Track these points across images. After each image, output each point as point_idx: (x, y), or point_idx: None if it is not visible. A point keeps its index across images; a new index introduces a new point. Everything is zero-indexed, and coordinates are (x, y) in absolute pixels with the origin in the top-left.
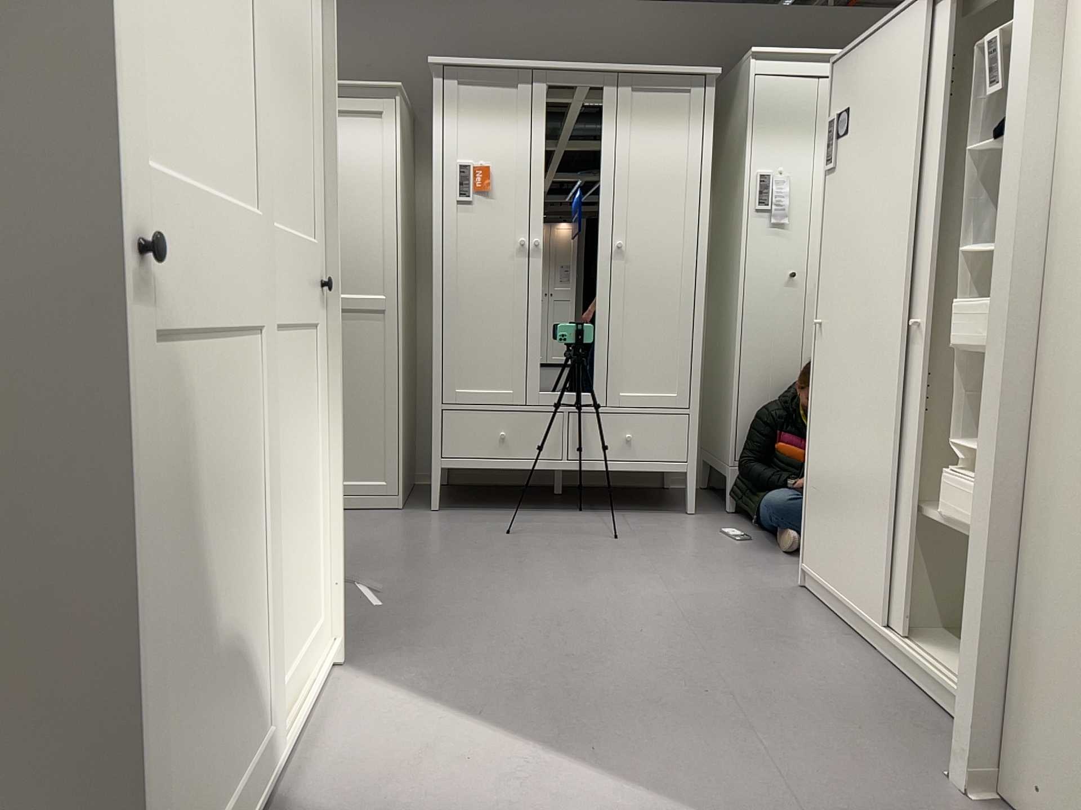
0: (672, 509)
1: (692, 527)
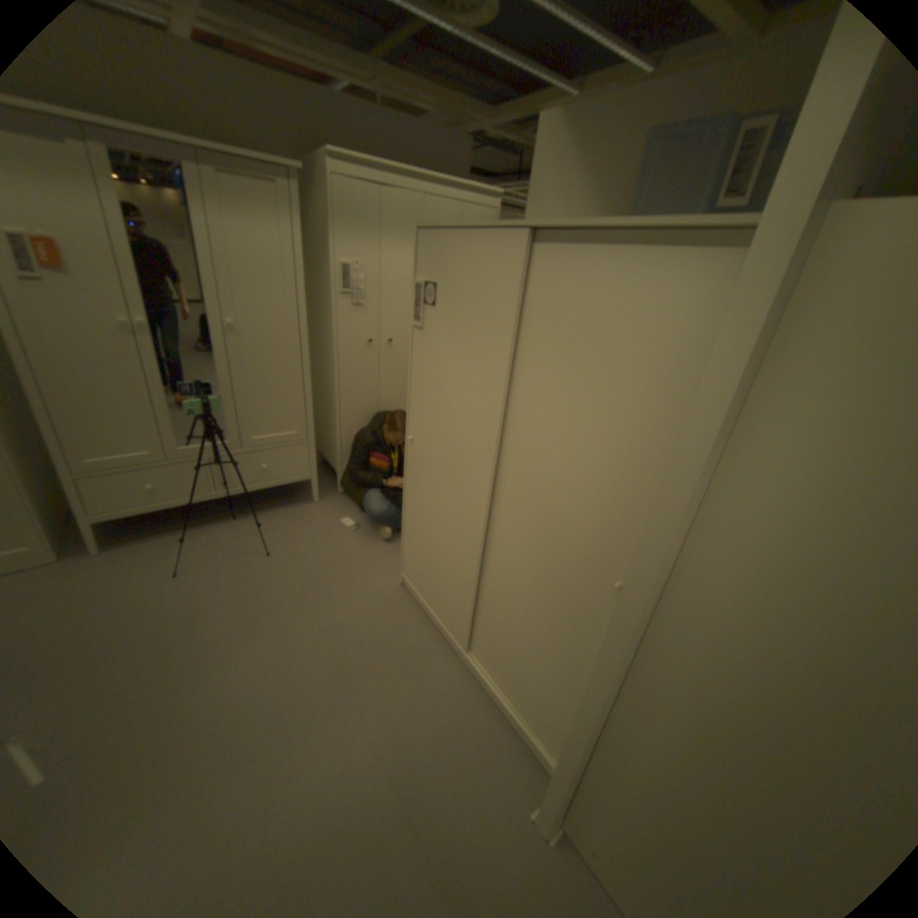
0: (301, 497)
1: (318, 521)
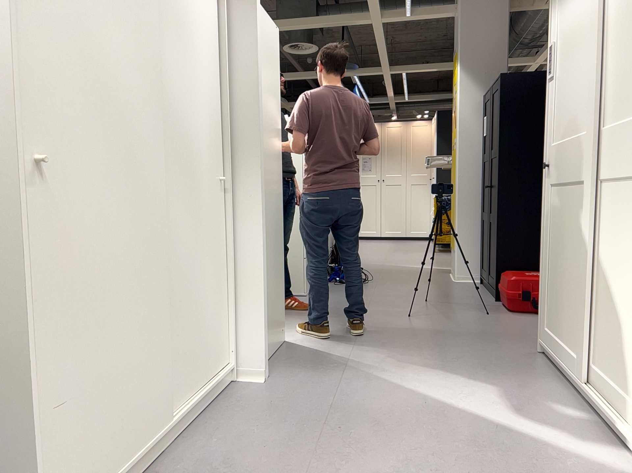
0: None
1: None
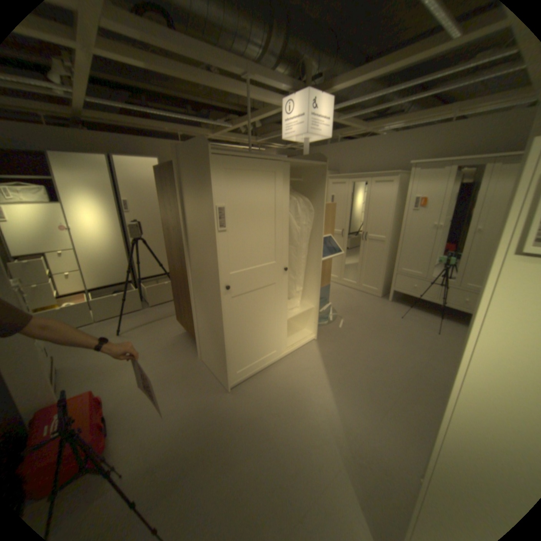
0: None
1: None
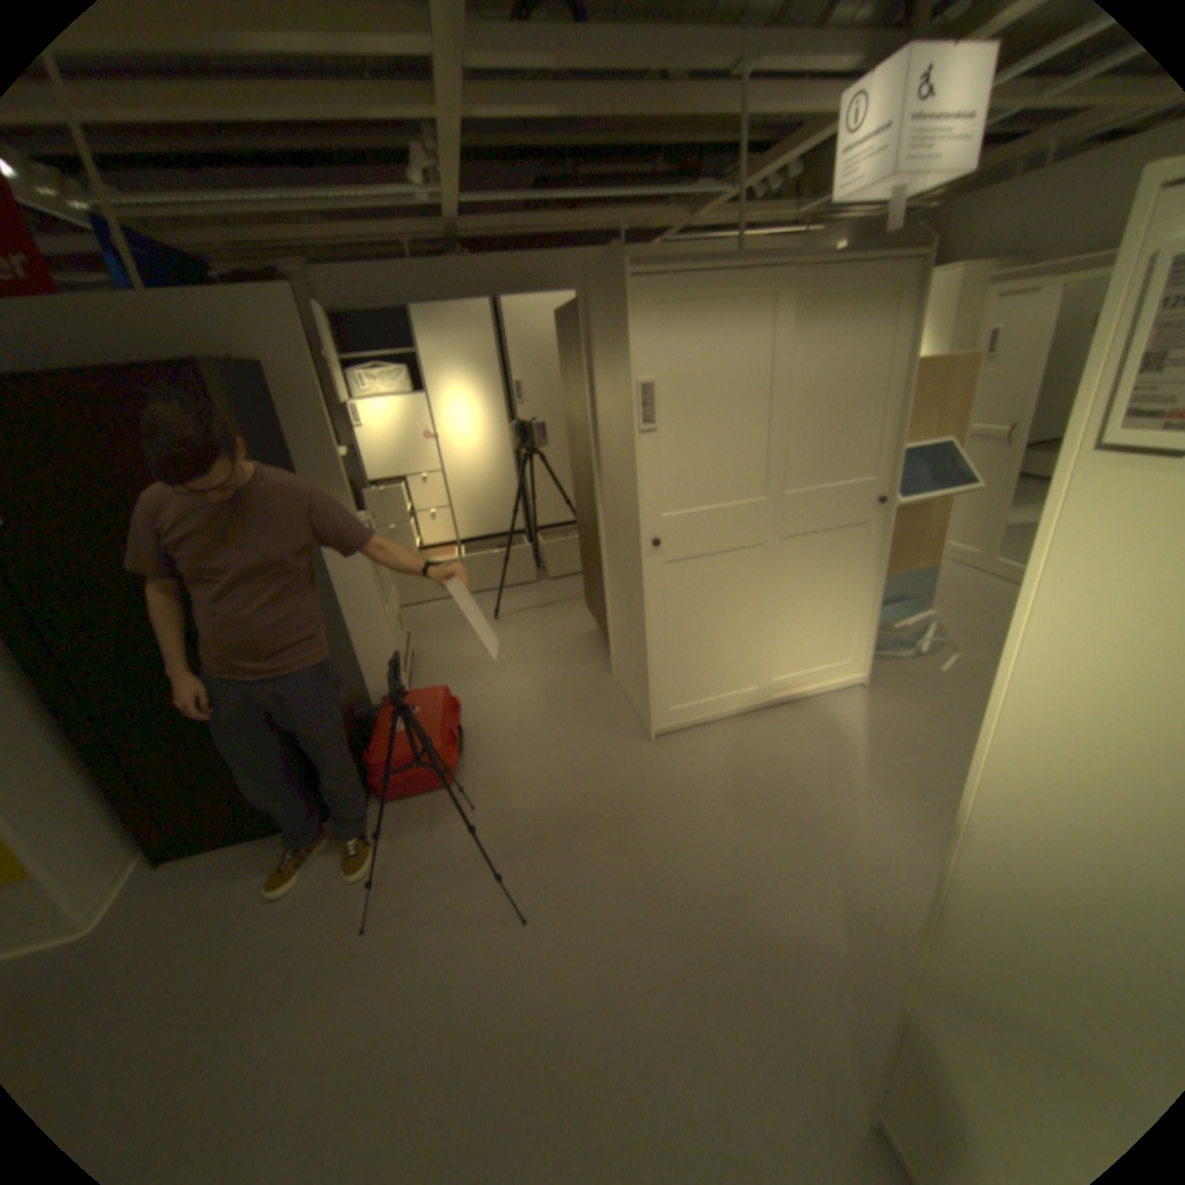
0: None
1: None
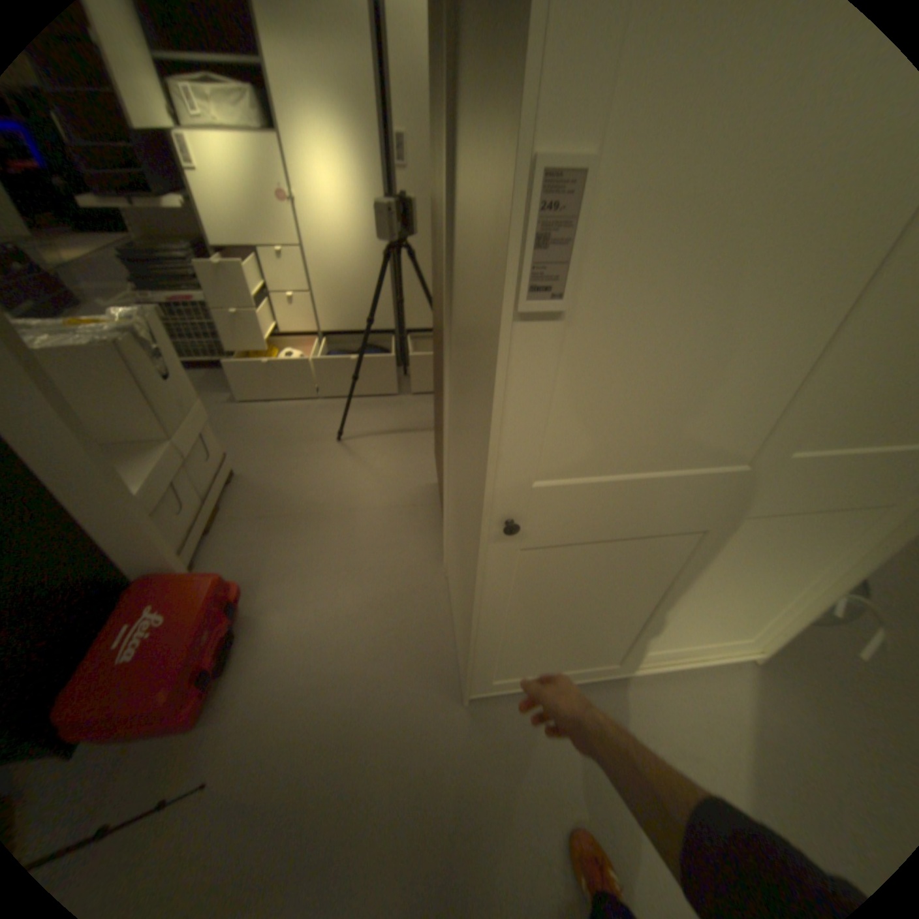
0: None
1: None
